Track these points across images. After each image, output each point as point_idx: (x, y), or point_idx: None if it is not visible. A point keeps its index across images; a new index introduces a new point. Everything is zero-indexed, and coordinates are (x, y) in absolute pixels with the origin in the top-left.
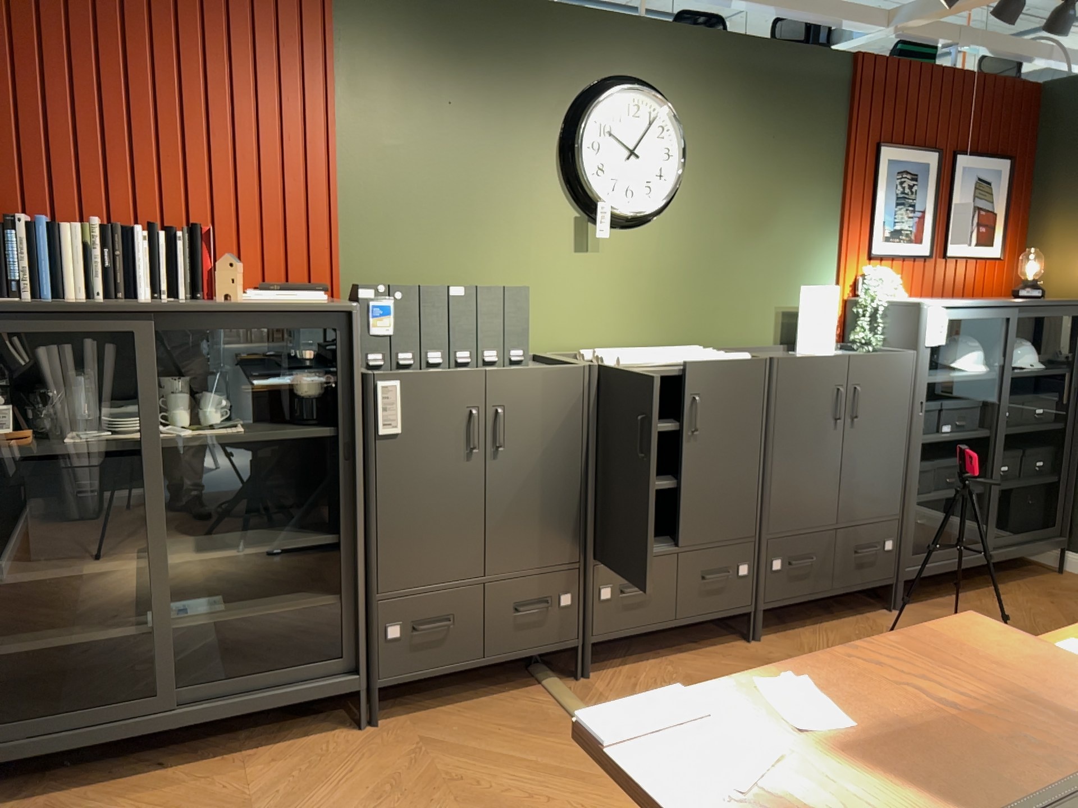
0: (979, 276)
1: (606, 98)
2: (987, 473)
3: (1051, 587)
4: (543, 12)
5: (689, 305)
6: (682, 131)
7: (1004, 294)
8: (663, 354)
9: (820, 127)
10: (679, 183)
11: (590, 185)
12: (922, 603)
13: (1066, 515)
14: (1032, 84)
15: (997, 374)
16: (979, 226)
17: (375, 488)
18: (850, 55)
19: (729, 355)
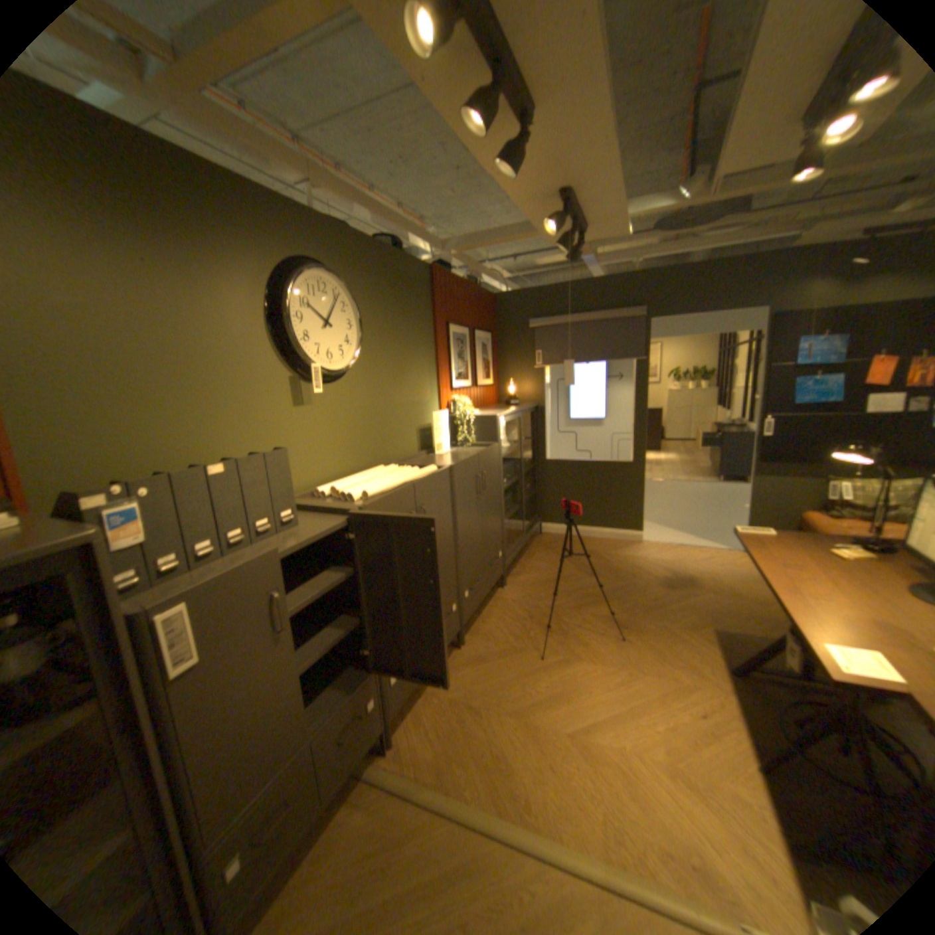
0: (487, 395)
1: (303, 273)
2: (515, 497)
3: (544, 544)
4: (230, 179)
5: (373, 435)
6: (358, 306)
7: (495, 403)
8: (386, 479)
9: (421, 310)
10: (361, 347)
11: (302, 348)
12: (508, 576)
13: (539, 507)
14: (492, 293)
15: (517, 447)
16: (485, 368)
17: (181, 738)
18: (428, 264)
19: (426, 470)
